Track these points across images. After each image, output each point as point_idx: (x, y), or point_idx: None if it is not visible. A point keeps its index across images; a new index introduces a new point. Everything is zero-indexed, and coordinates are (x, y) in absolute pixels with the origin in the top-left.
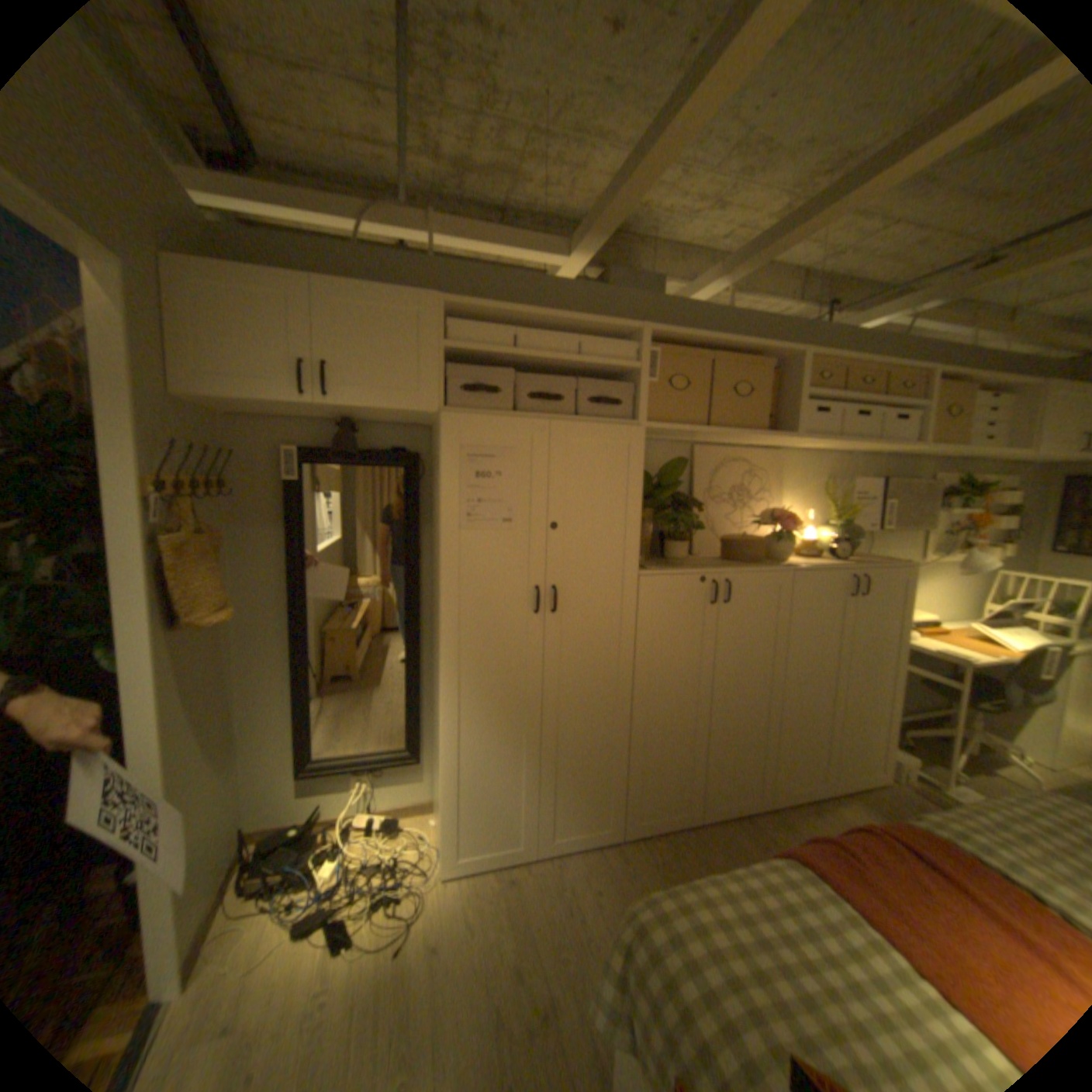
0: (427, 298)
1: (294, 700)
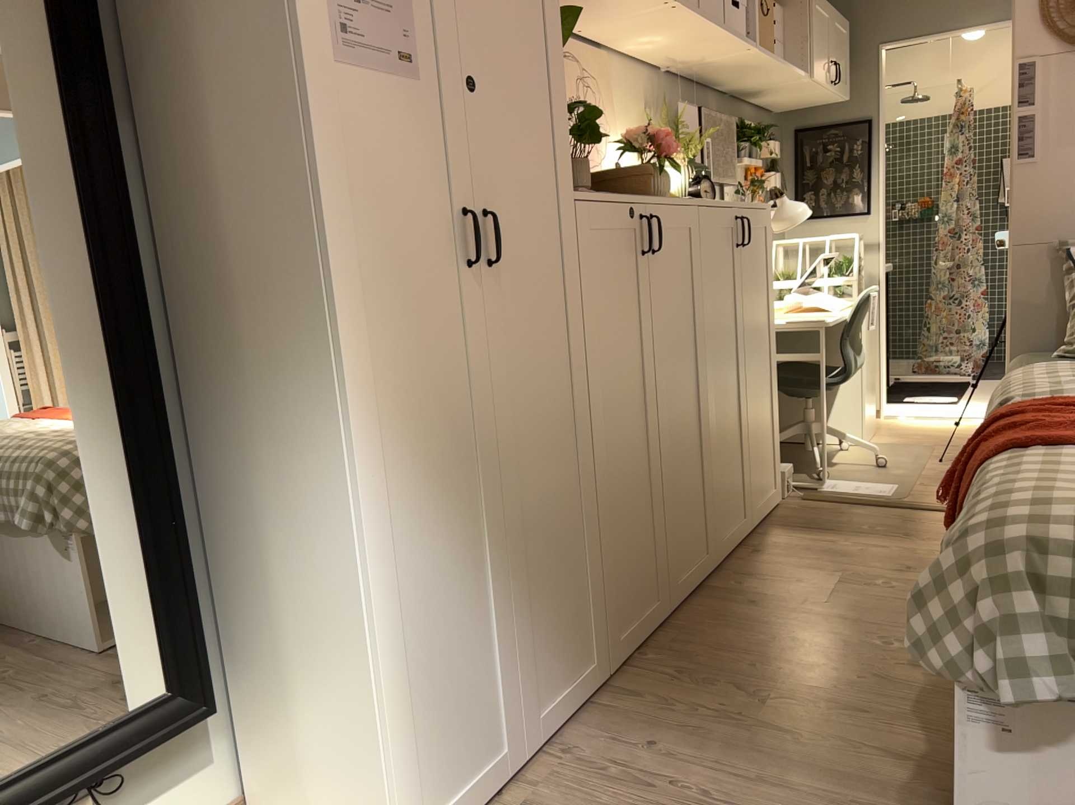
0: None
1: None
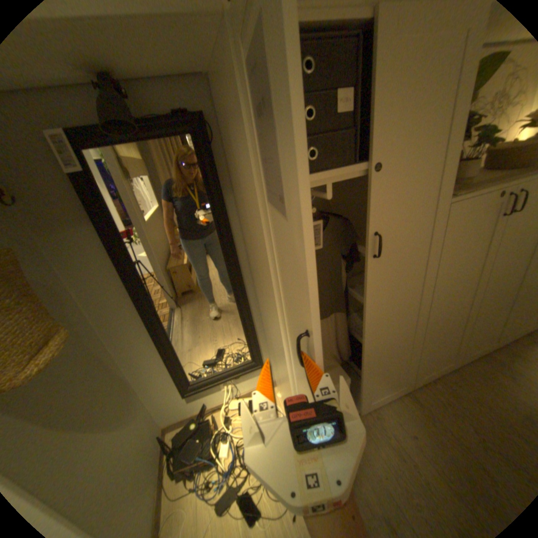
0: None
1: (163, 354)
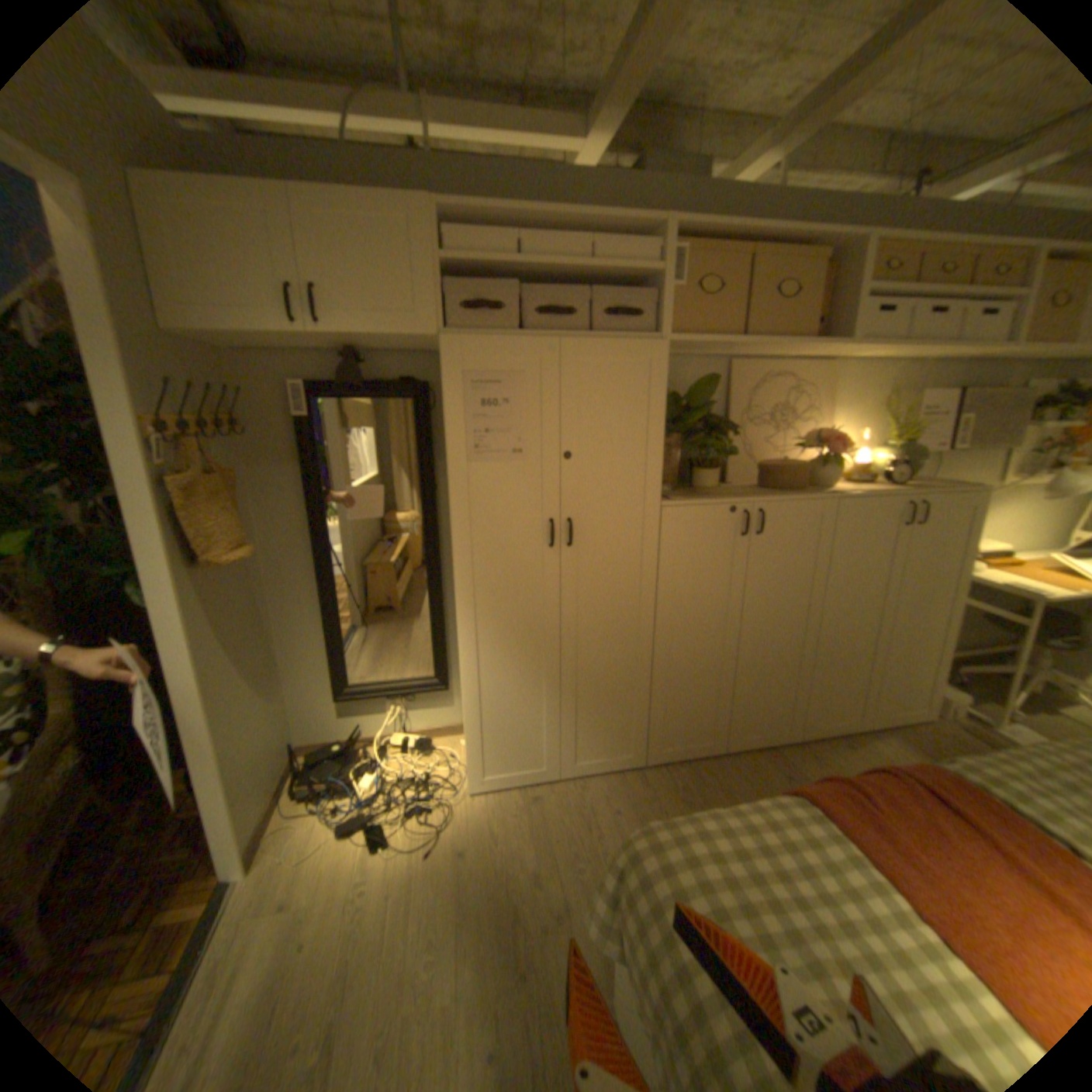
0: (418, 202)
1: (328, 631)
